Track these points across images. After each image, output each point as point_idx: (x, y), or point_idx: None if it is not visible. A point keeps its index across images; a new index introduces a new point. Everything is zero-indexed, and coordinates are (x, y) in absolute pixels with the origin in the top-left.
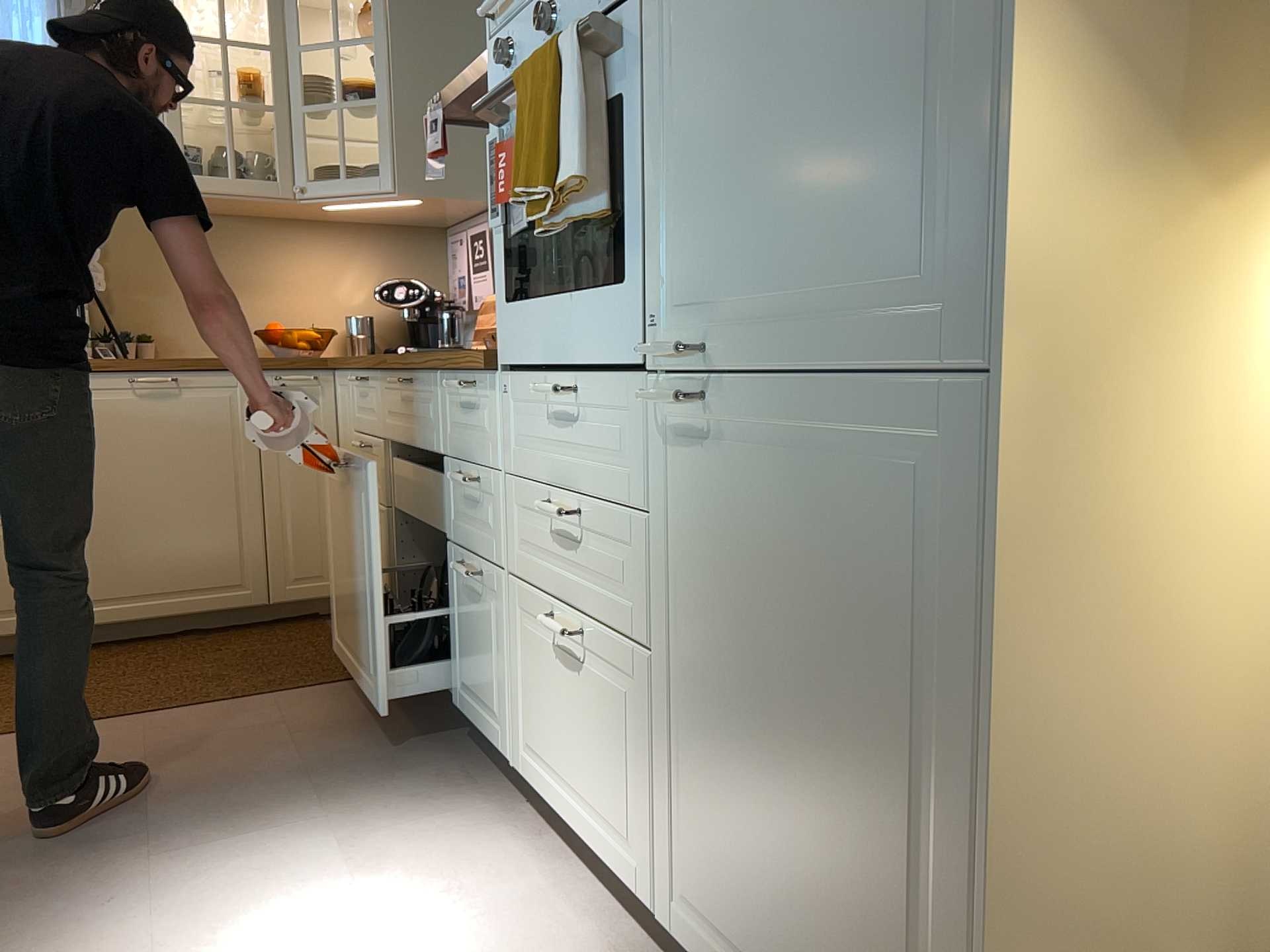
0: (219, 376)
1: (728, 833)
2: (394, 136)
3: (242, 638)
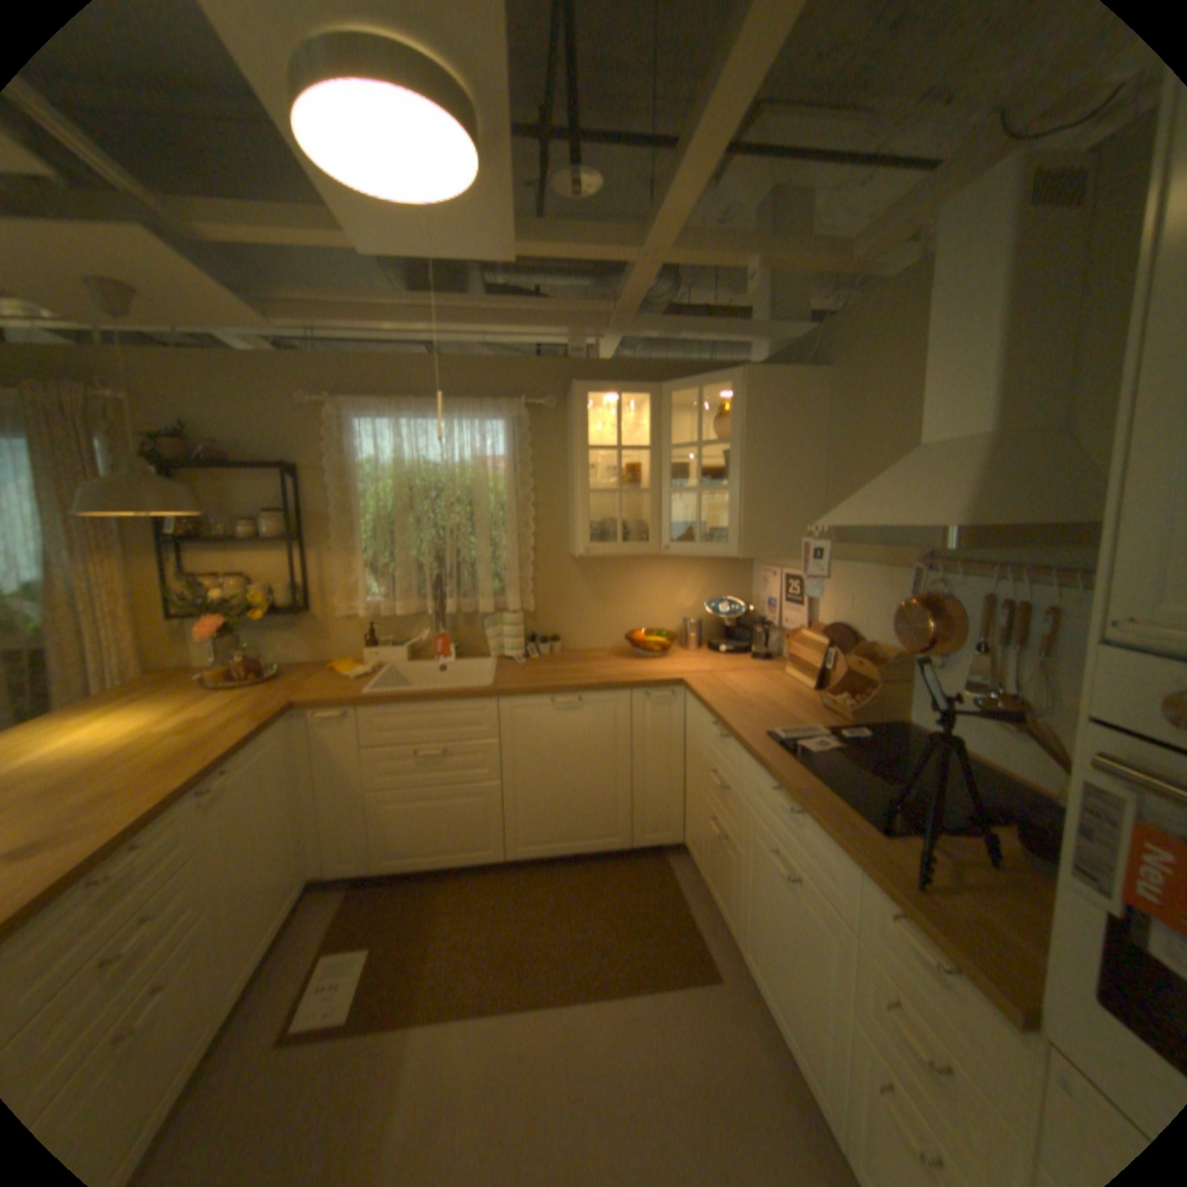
0: (608, 694)
1: None
2: (742, 514)
3: (614, 875)
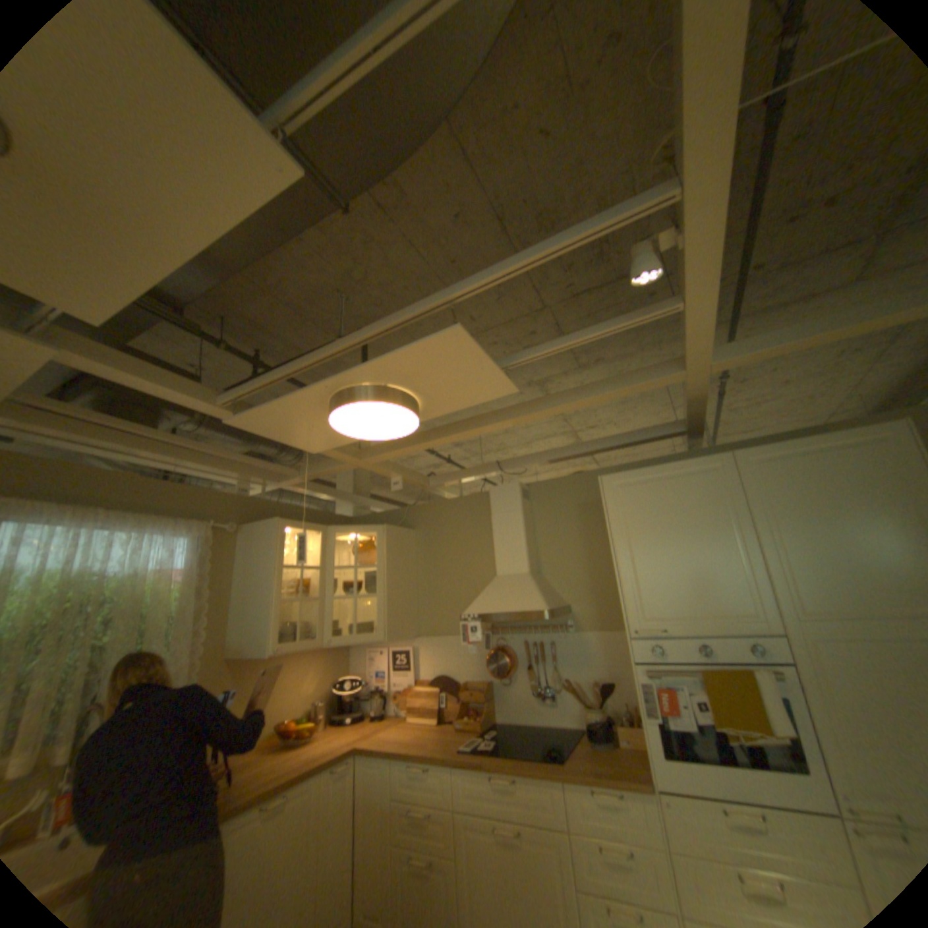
0: (304, 787)
1: None
2: (385, 614)
3: None
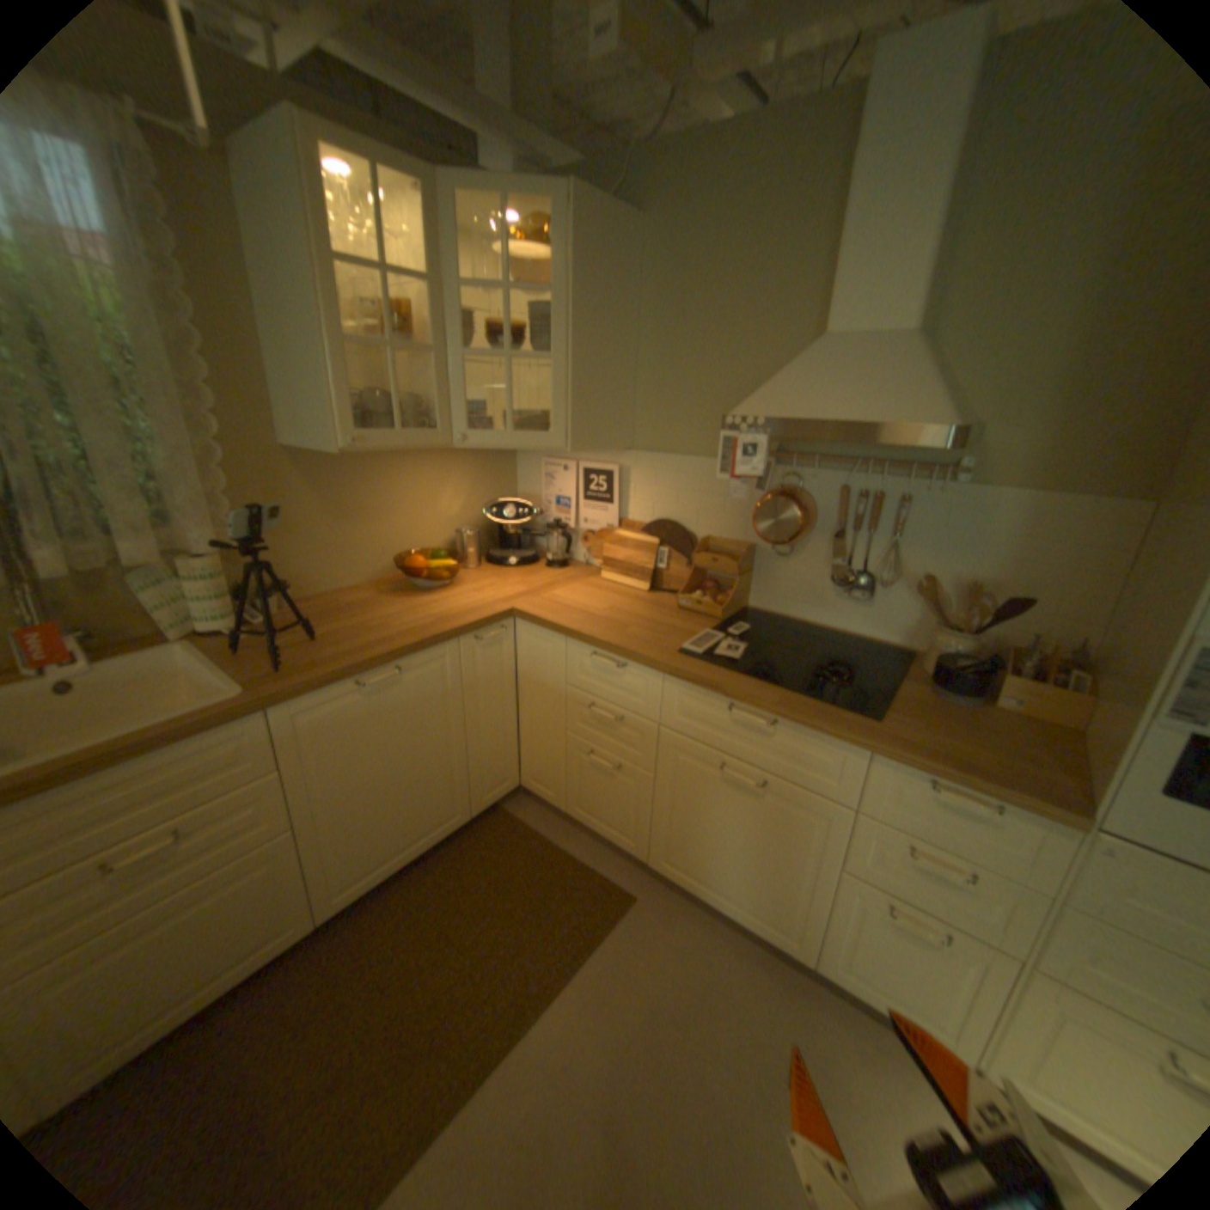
0: (432, 653)
1: None
2: (569, 396)
3: (463, 861)
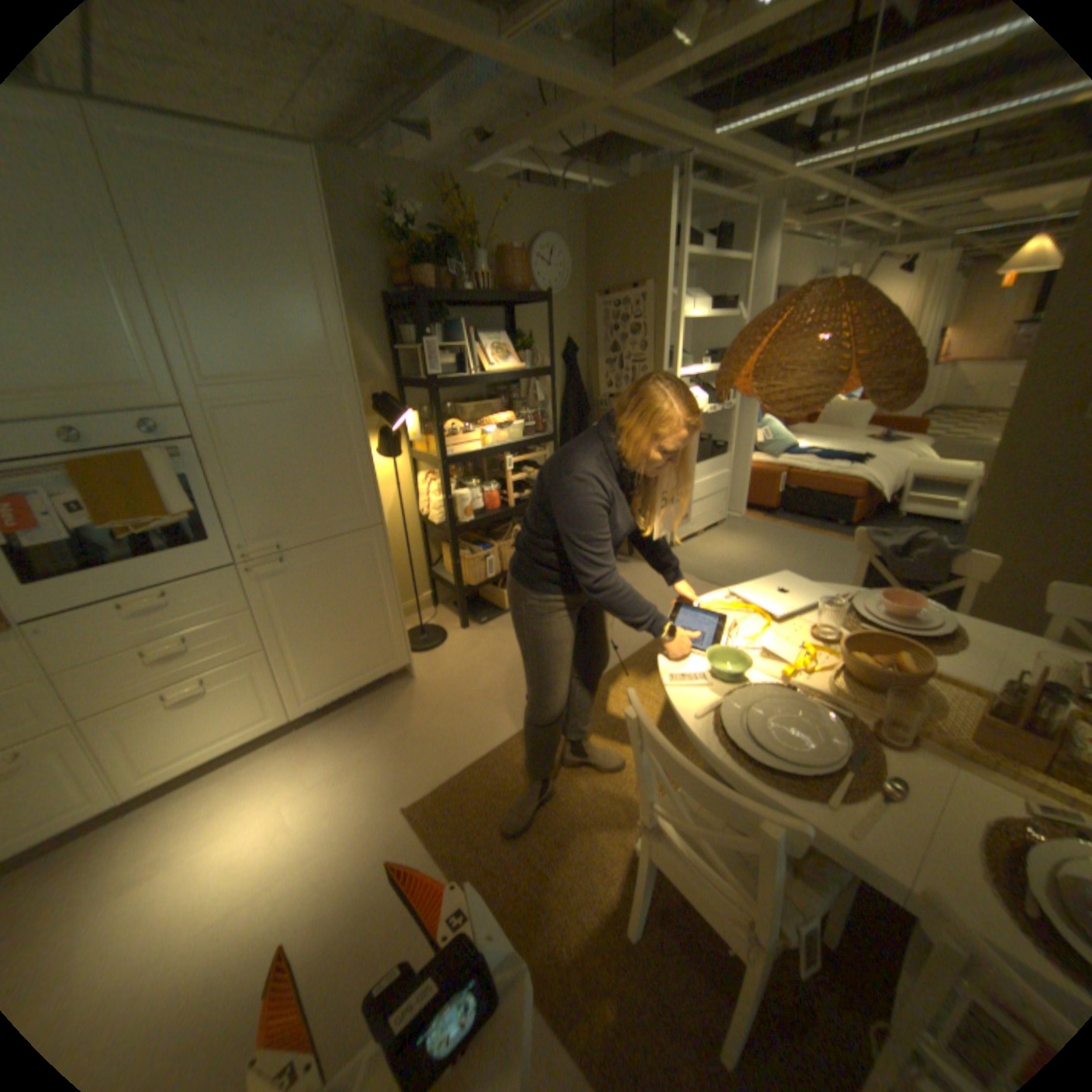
0: None
1: (315, 664)
2: None
3: None
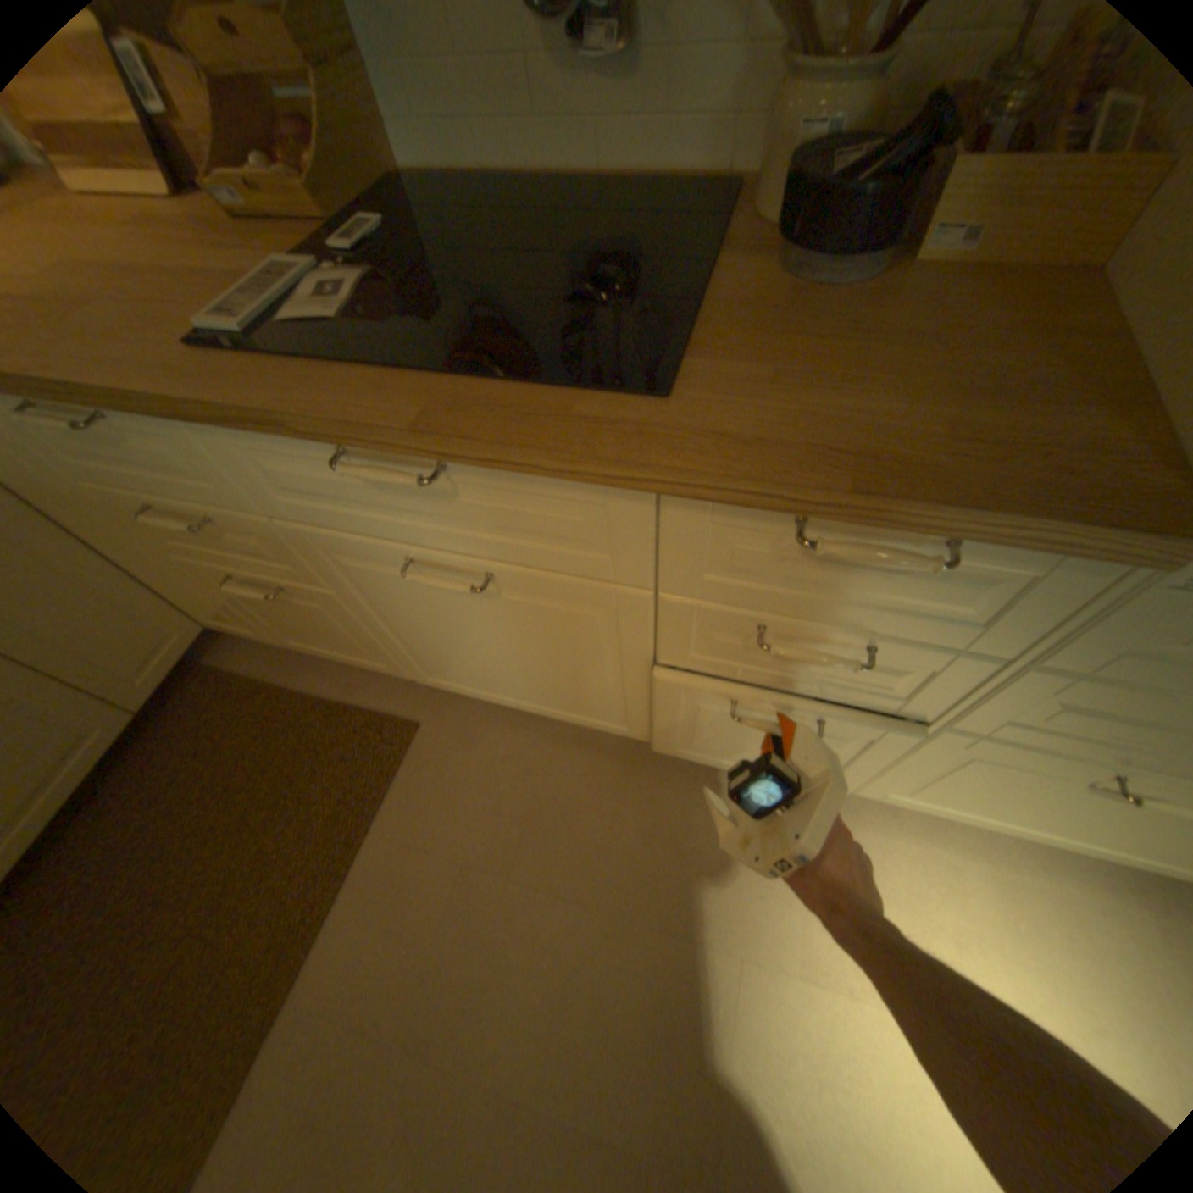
0: None
1: None
2: None
3: (156, 768)
